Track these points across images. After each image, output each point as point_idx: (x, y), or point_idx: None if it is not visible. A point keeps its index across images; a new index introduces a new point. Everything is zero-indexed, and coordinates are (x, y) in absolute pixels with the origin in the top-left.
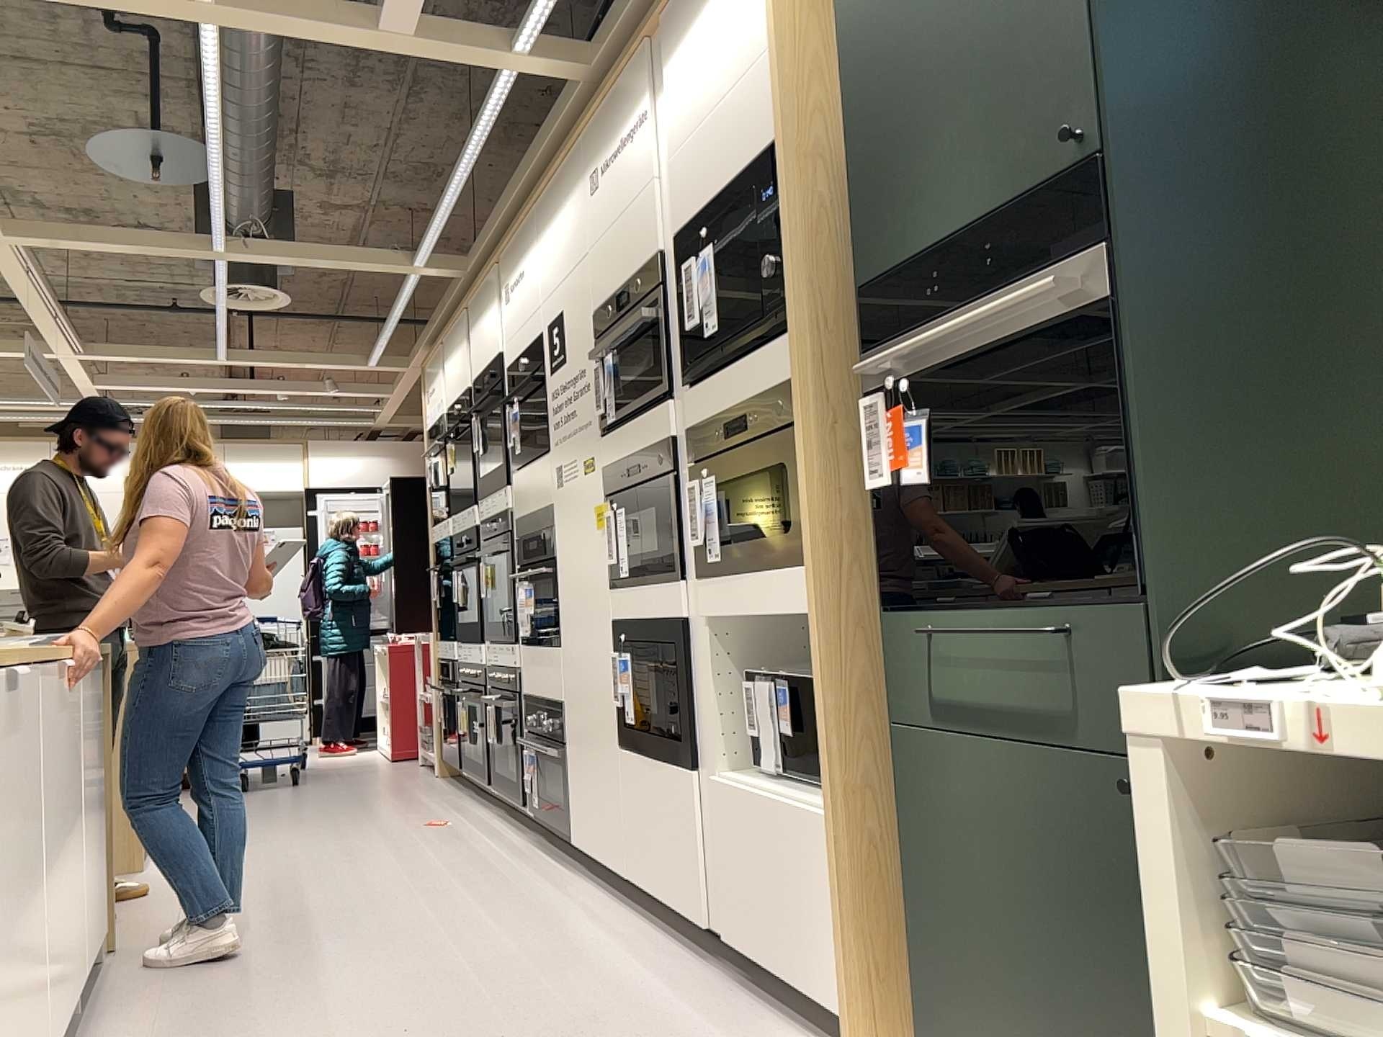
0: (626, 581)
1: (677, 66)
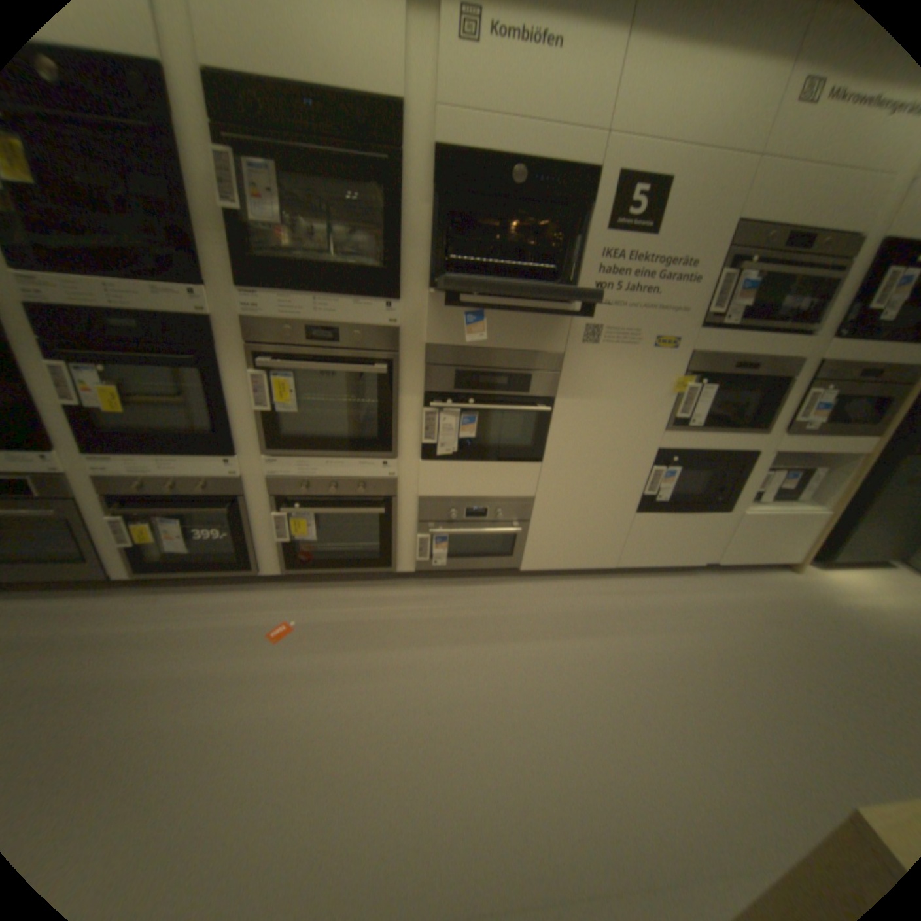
0: (695, 428)
1: None
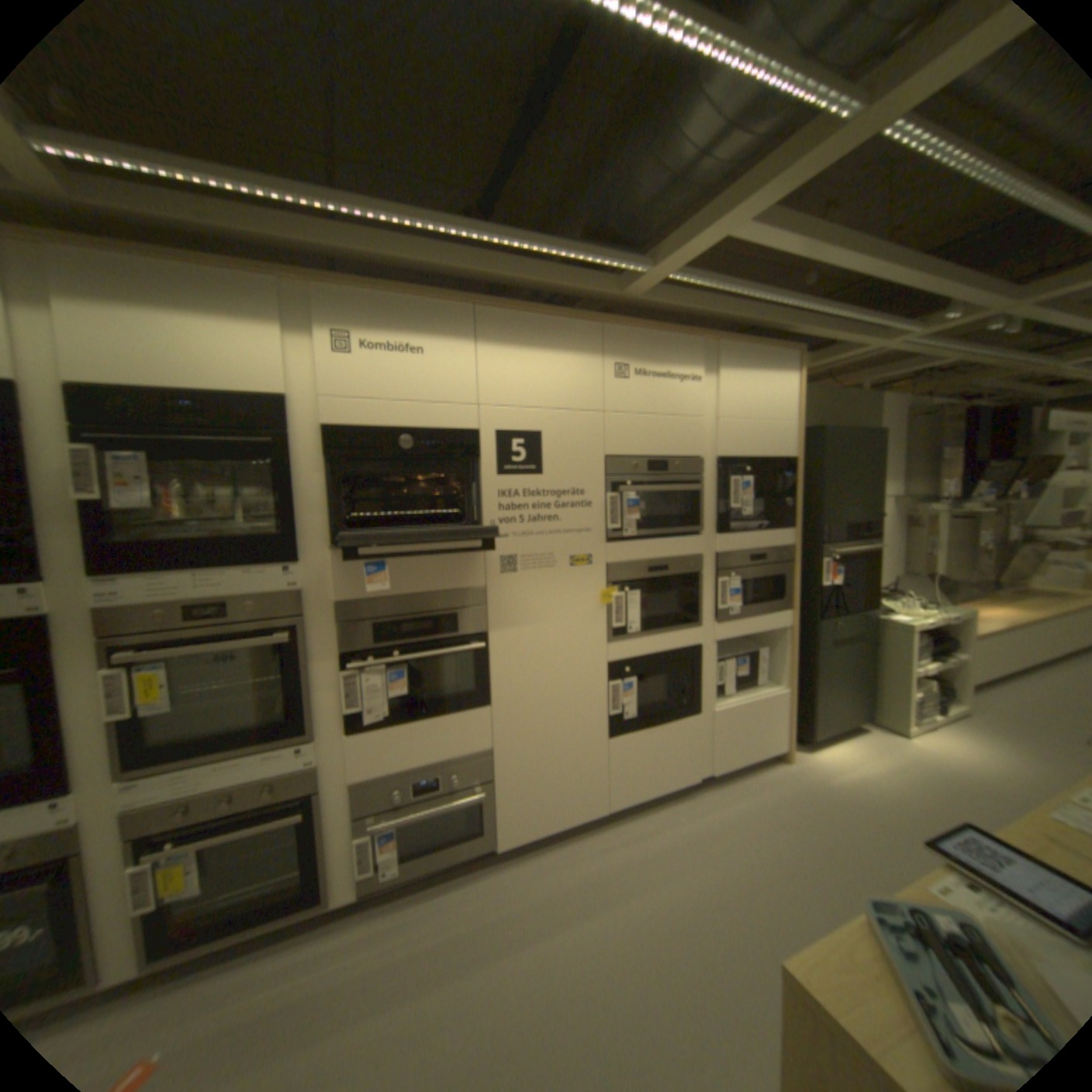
0: (633, 634)
1: (731, 377)
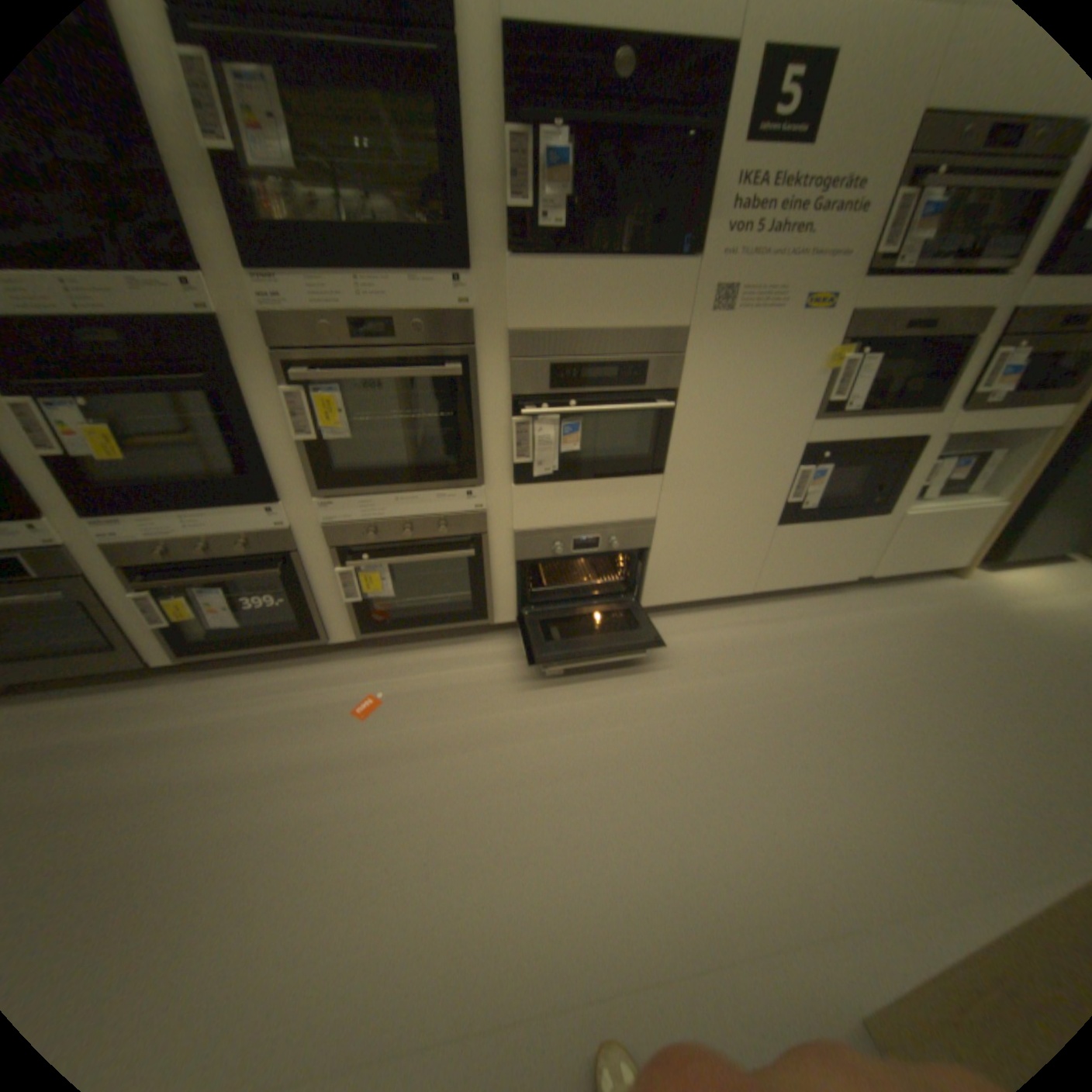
0: (852, 412)
1: None
